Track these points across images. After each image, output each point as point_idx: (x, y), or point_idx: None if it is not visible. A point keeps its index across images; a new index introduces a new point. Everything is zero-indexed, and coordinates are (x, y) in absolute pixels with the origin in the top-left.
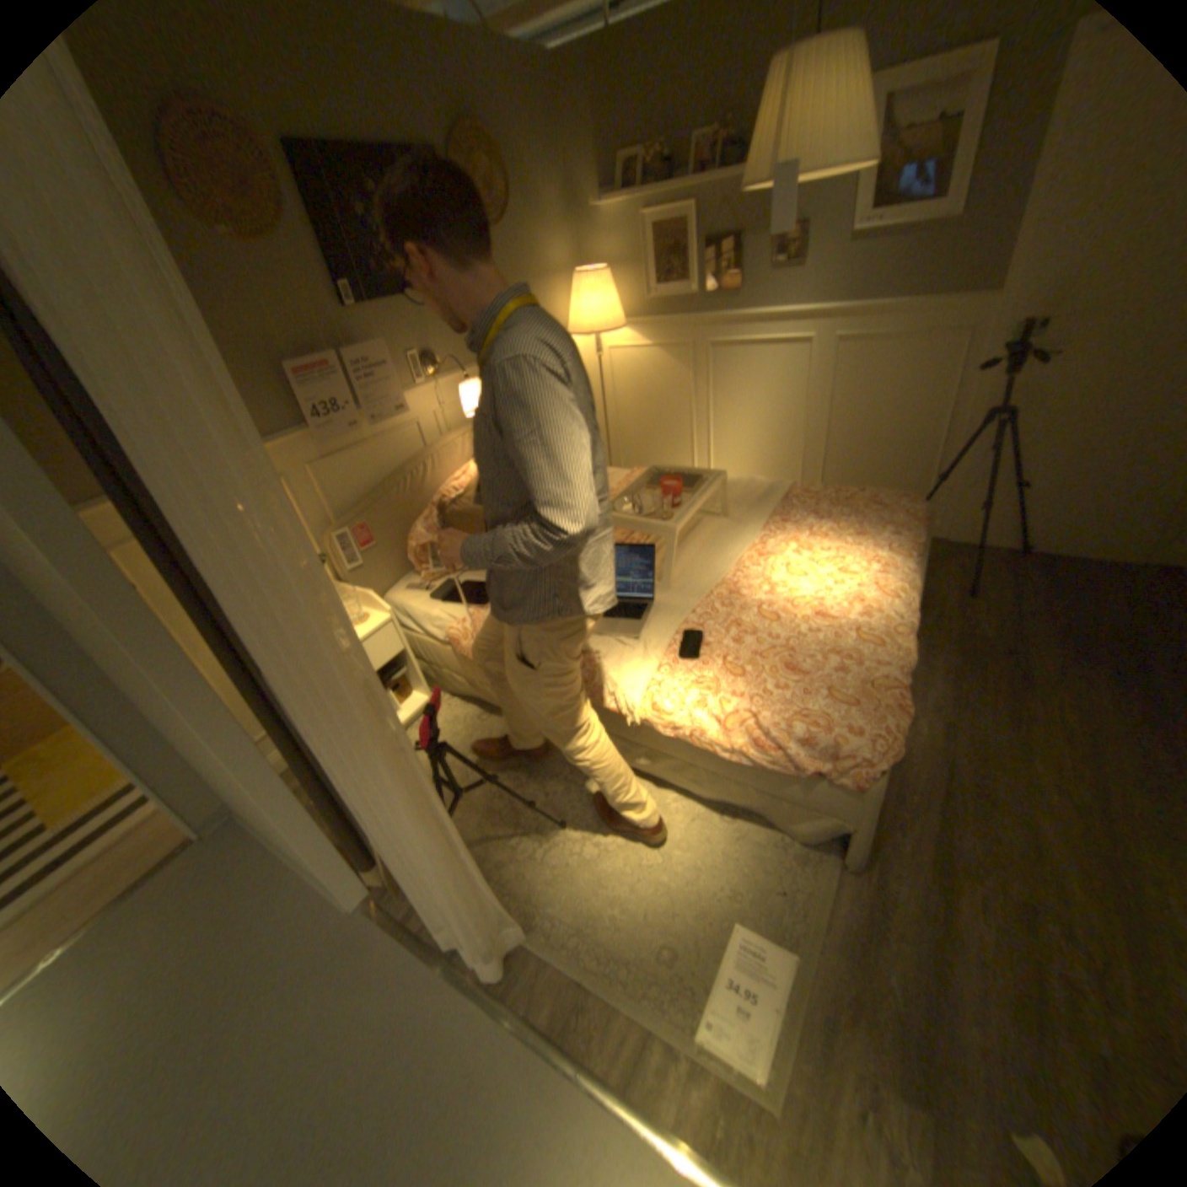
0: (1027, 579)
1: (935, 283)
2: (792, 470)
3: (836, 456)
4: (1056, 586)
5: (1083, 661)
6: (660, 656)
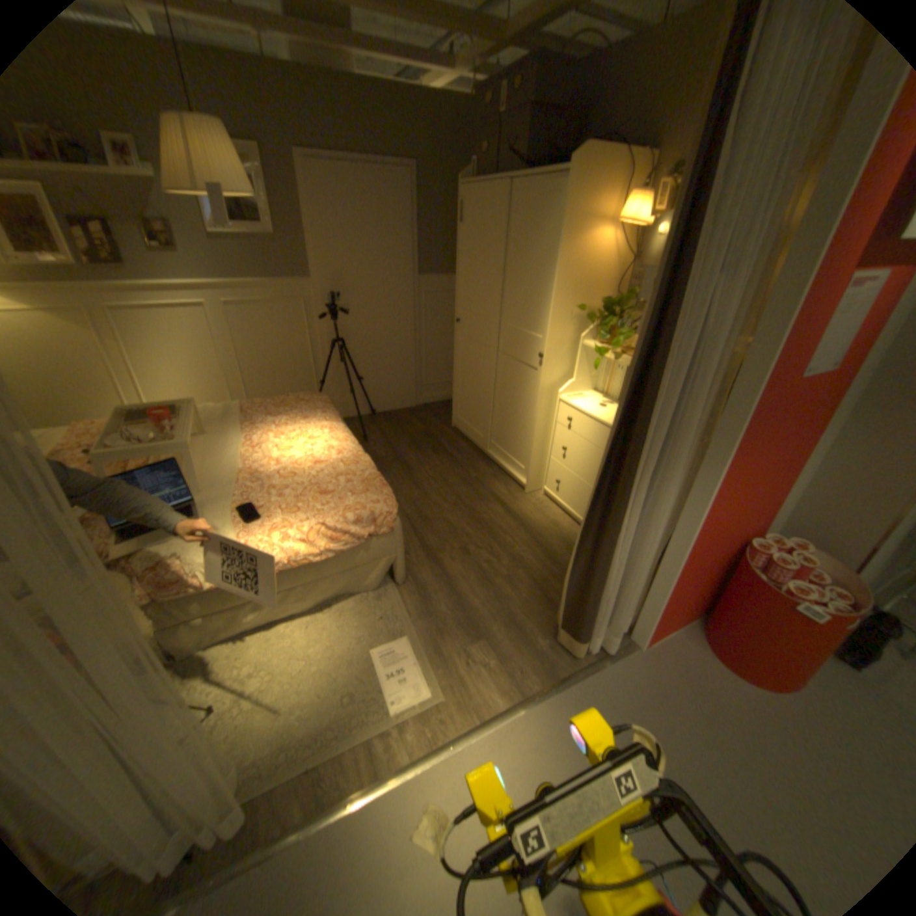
0: (381, 425)
1: (272, 270)
2: (222, 398)
3: (251, 382)
4: (393, 424)
5: (420, 450)
6: (232, 527)
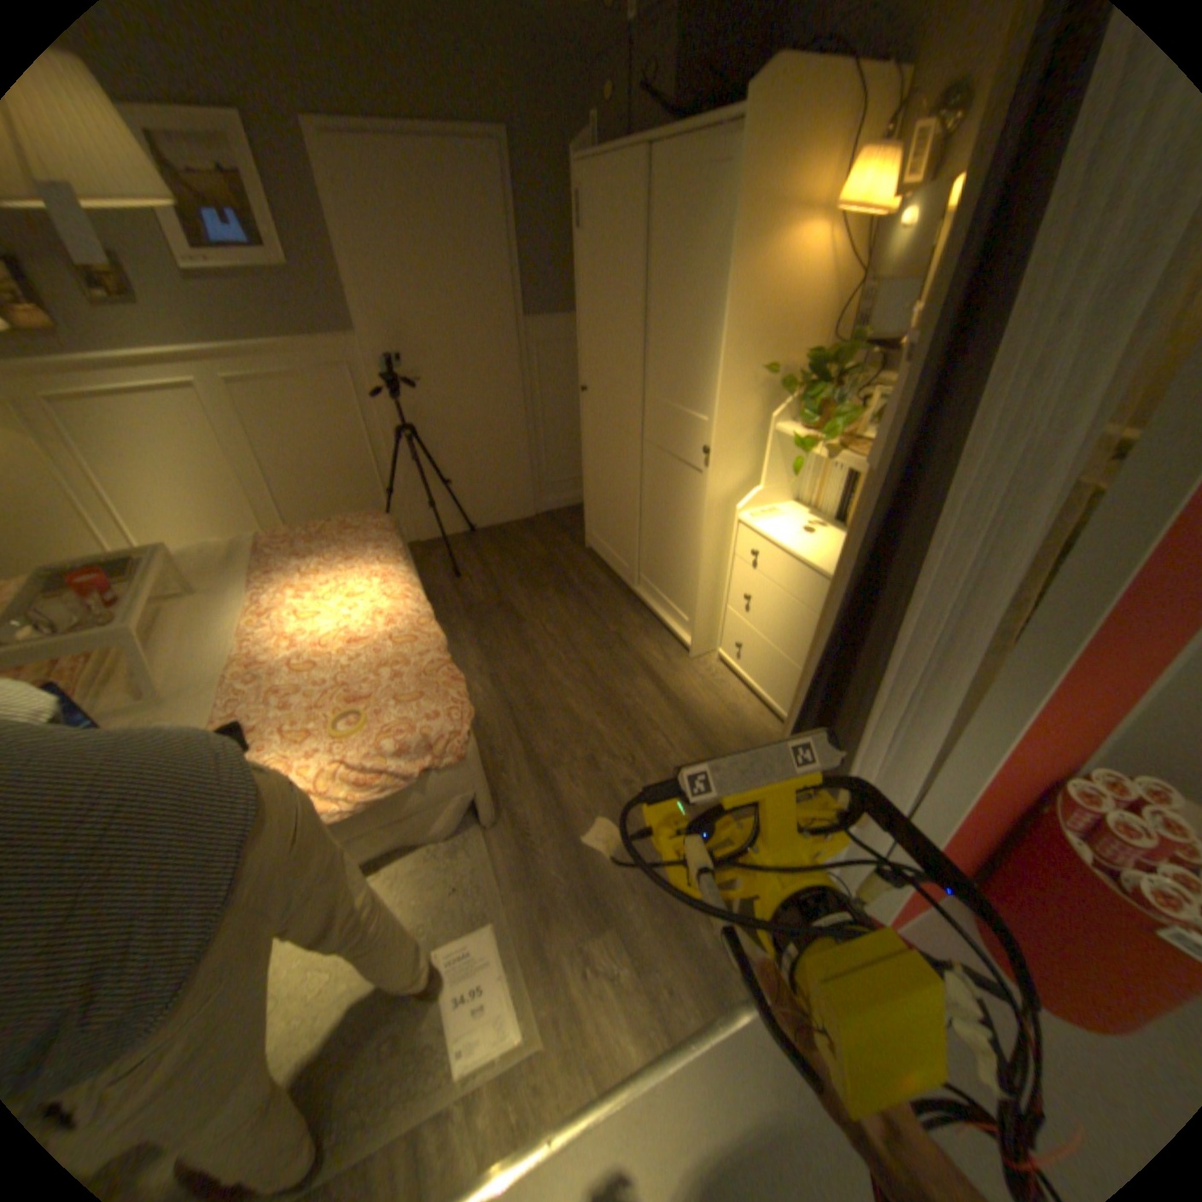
0: (482, 549)
1: (294, 324)
2: (244, 521)
3: (286, 496)
4: (500, 546)
5: (537, 588)
6: None
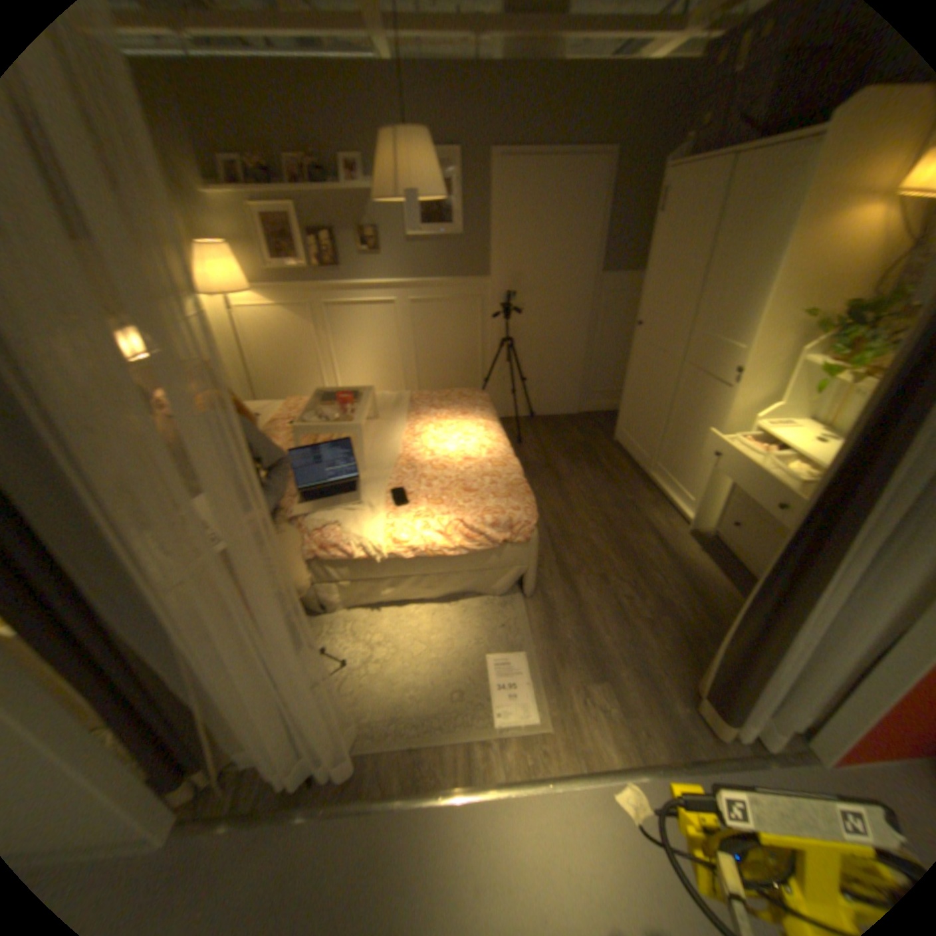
0: (538, 429)
1: (458, 270)
2: (399, 387)
3: (425, 375)
4: (551, 430)
5: (575, 461)
6: (386, 508)
